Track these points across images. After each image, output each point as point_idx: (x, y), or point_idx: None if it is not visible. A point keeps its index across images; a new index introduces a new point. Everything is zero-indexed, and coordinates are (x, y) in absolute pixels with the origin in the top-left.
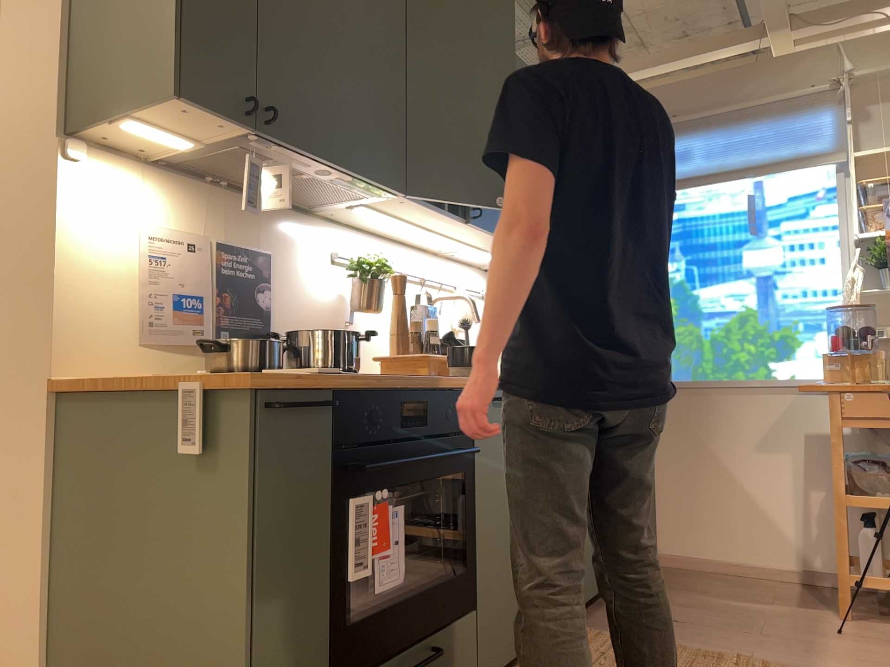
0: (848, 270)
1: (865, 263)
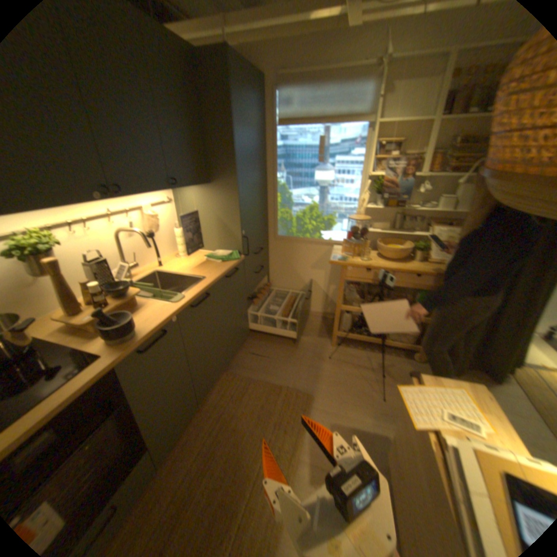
0: (363, 189)
1: (372, 187)
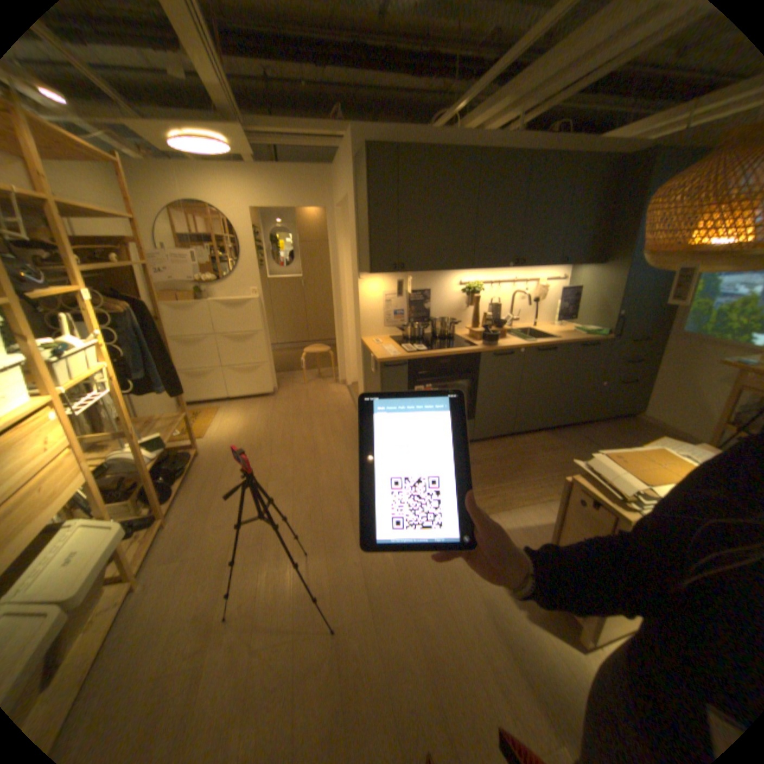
0: None
1: None
